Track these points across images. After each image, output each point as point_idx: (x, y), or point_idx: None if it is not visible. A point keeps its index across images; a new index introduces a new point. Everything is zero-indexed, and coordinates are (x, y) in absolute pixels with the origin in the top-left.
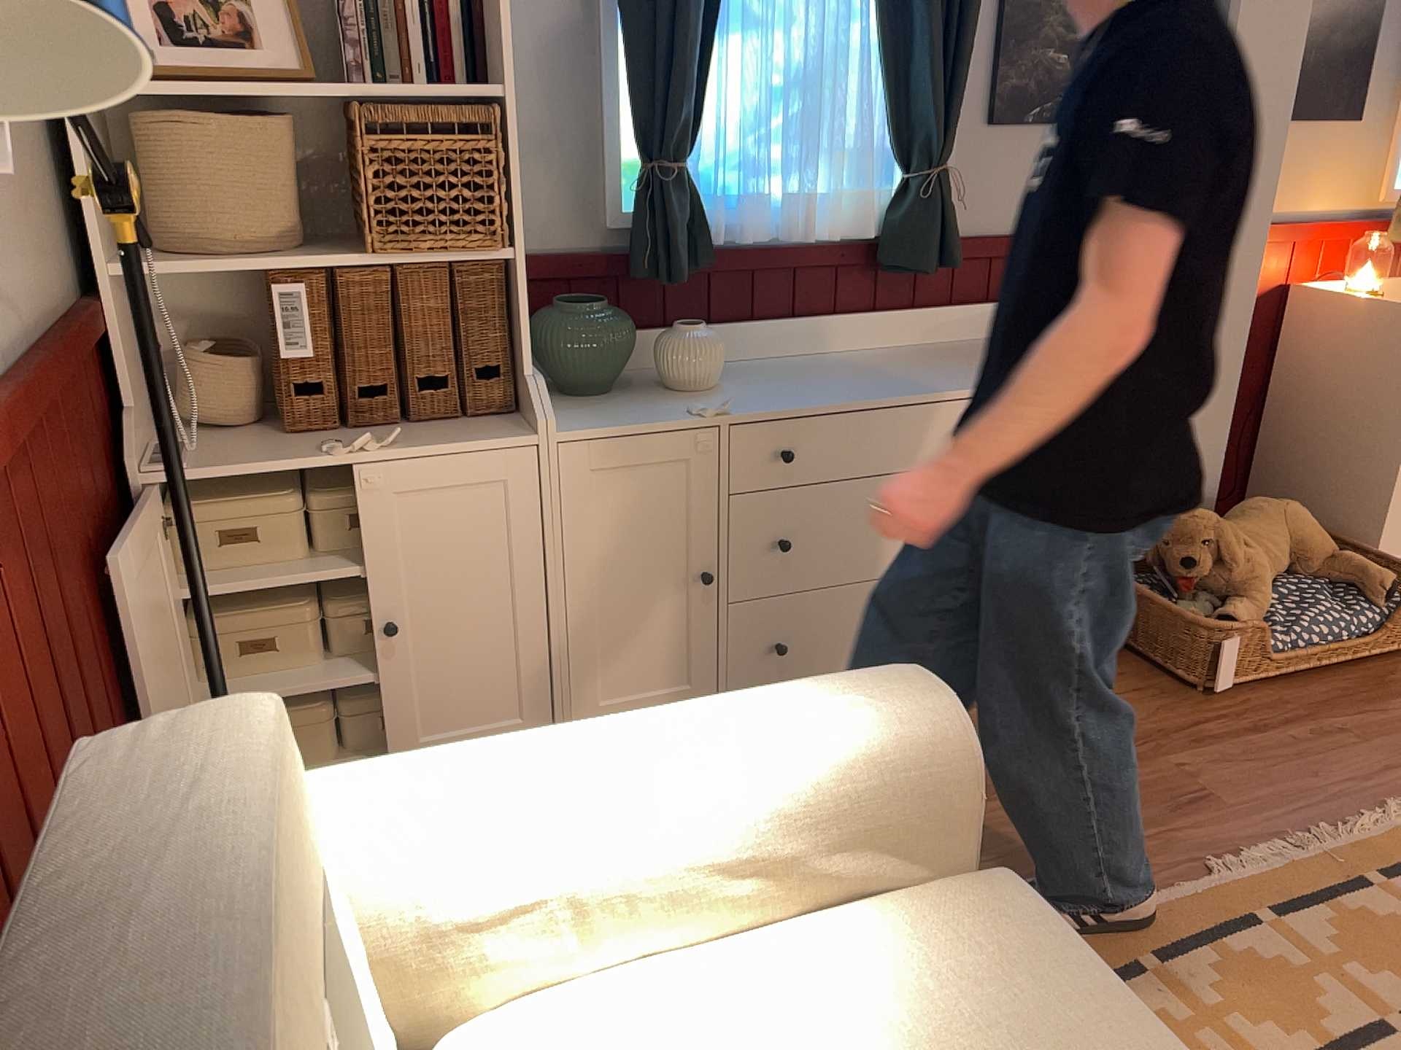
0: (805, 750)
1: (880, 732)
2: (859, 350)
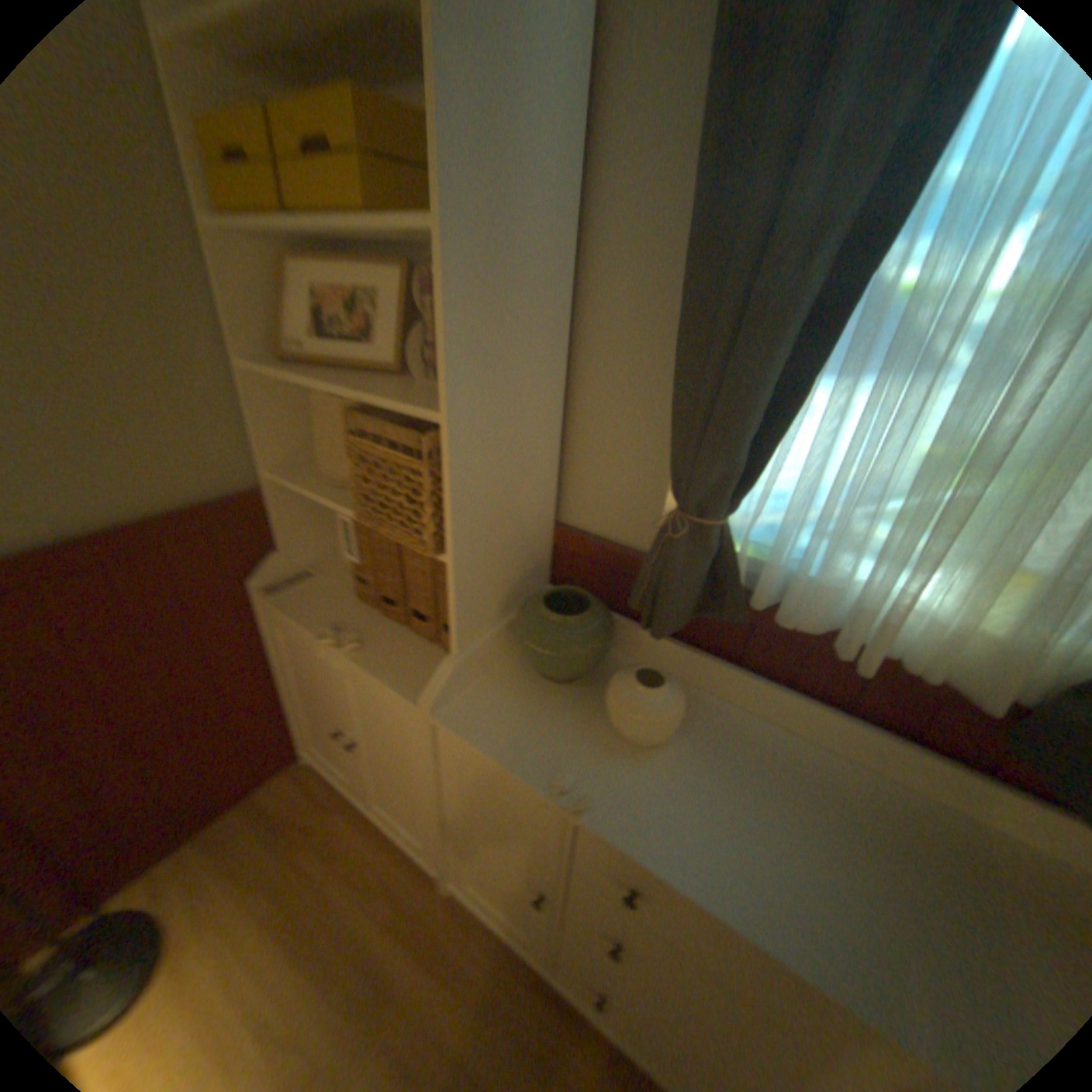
0: None
1: None
2: (930, 800)
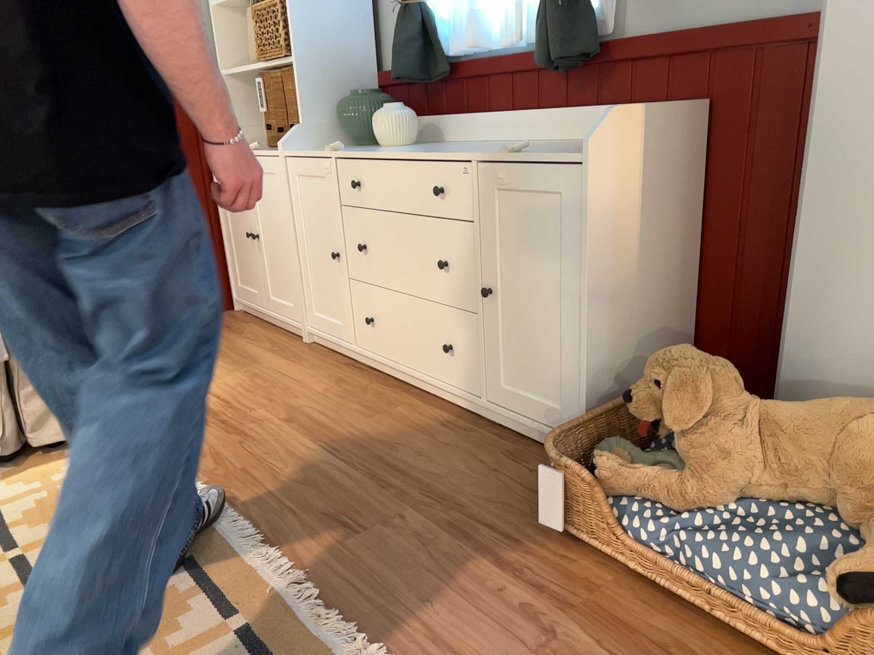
0: None
1: None
2: (539, 141)
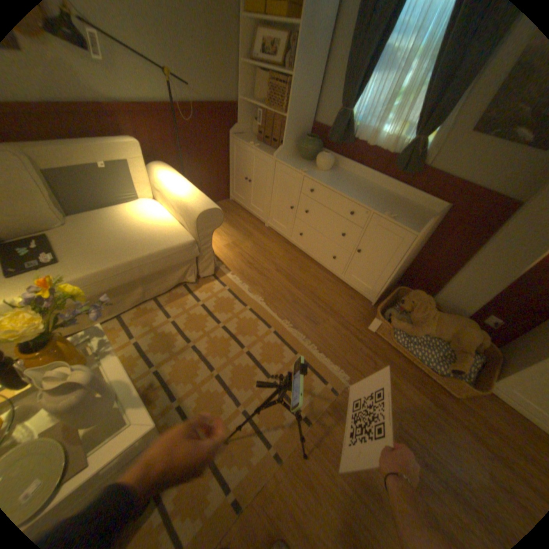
0: (185, 200)
1: (192, 206)
2: (381, 188)
